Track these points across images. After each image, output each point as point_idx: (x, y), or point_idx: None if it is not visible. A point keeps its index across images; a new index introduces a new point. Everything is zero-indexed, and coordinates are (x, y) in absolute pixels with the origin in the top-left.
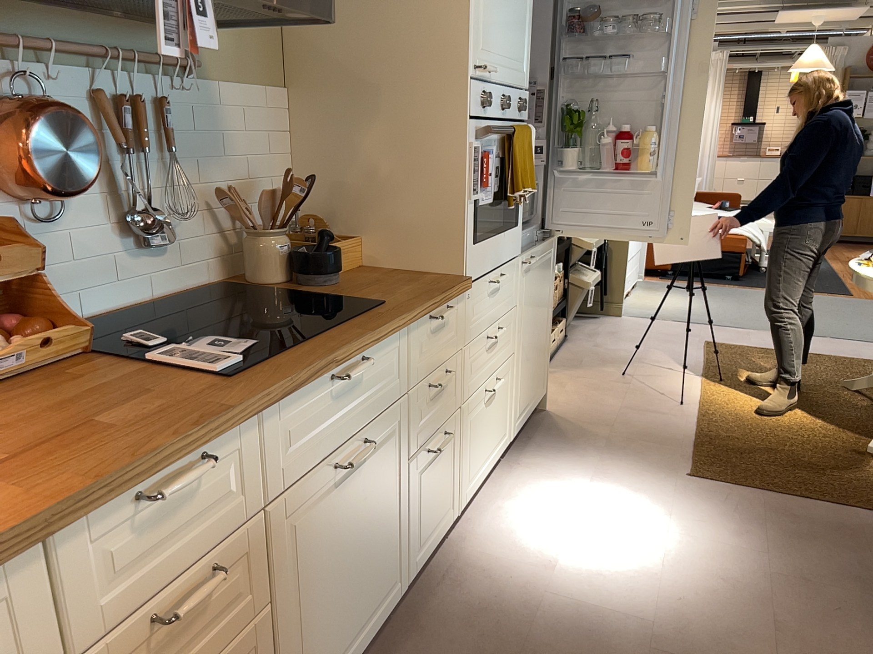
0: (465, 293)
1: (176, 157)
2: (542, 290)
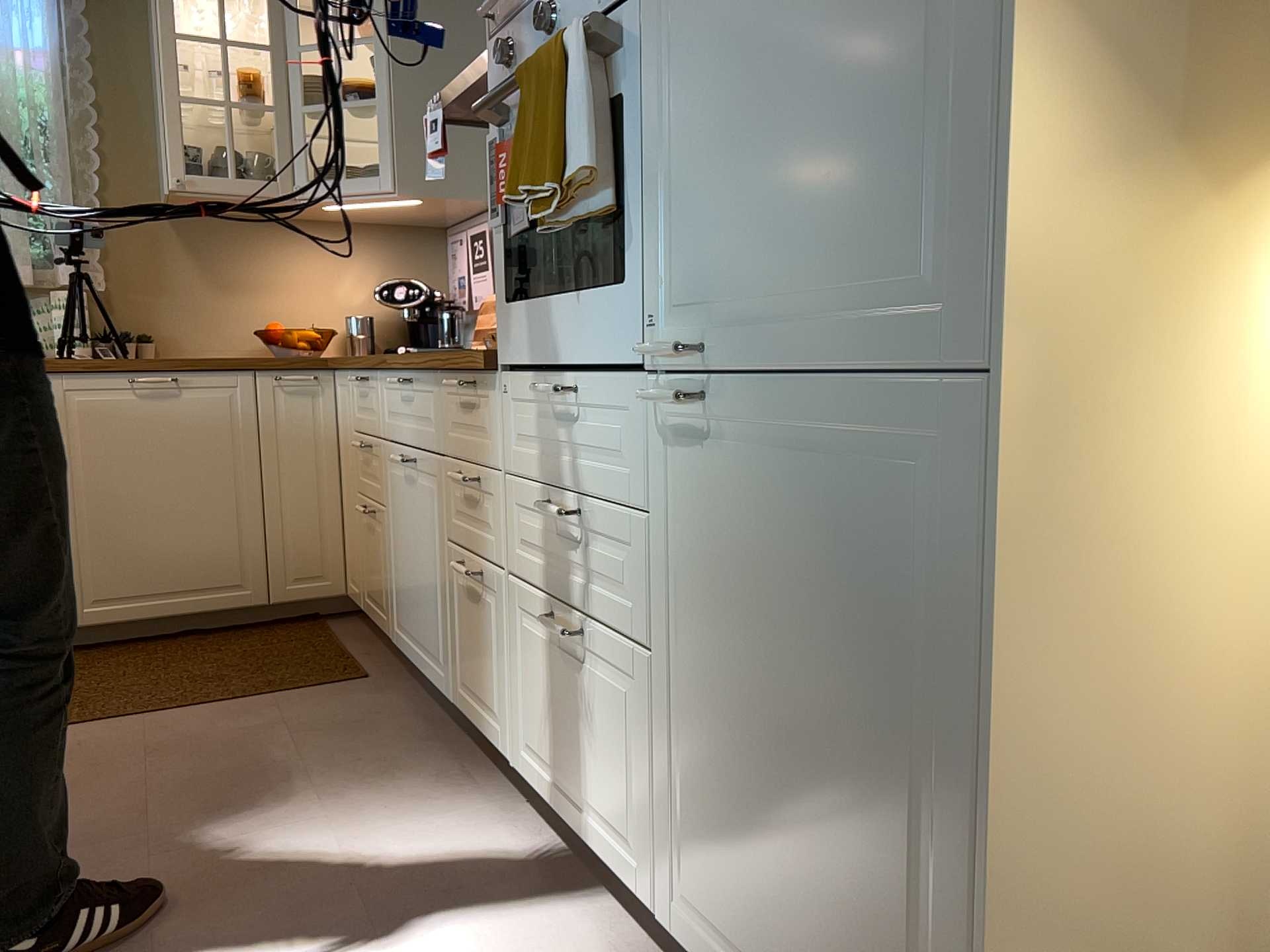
0: (503, 382)
1: None
2: (836, 596)
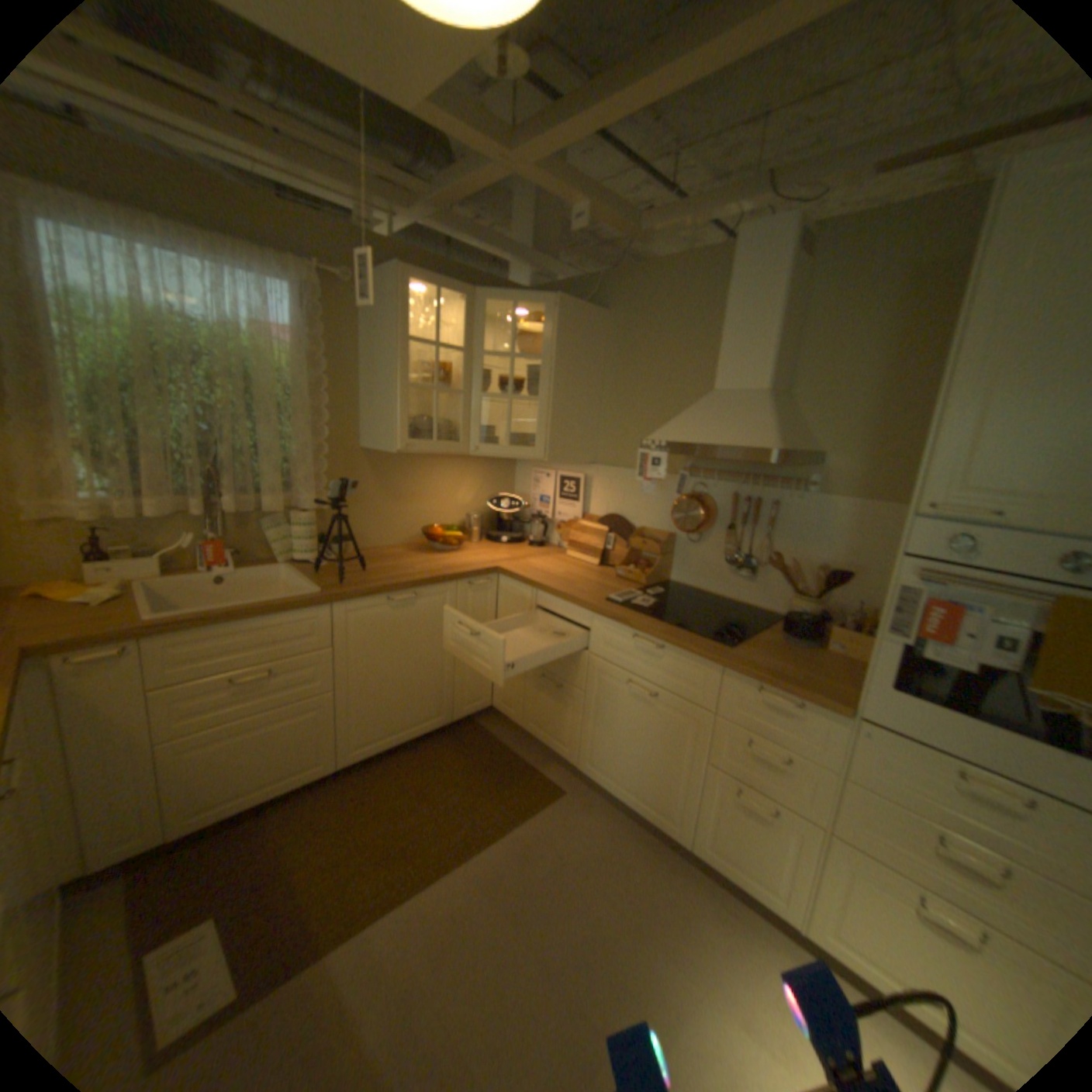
0: (860, 727)
1: (768, 530)
2: None
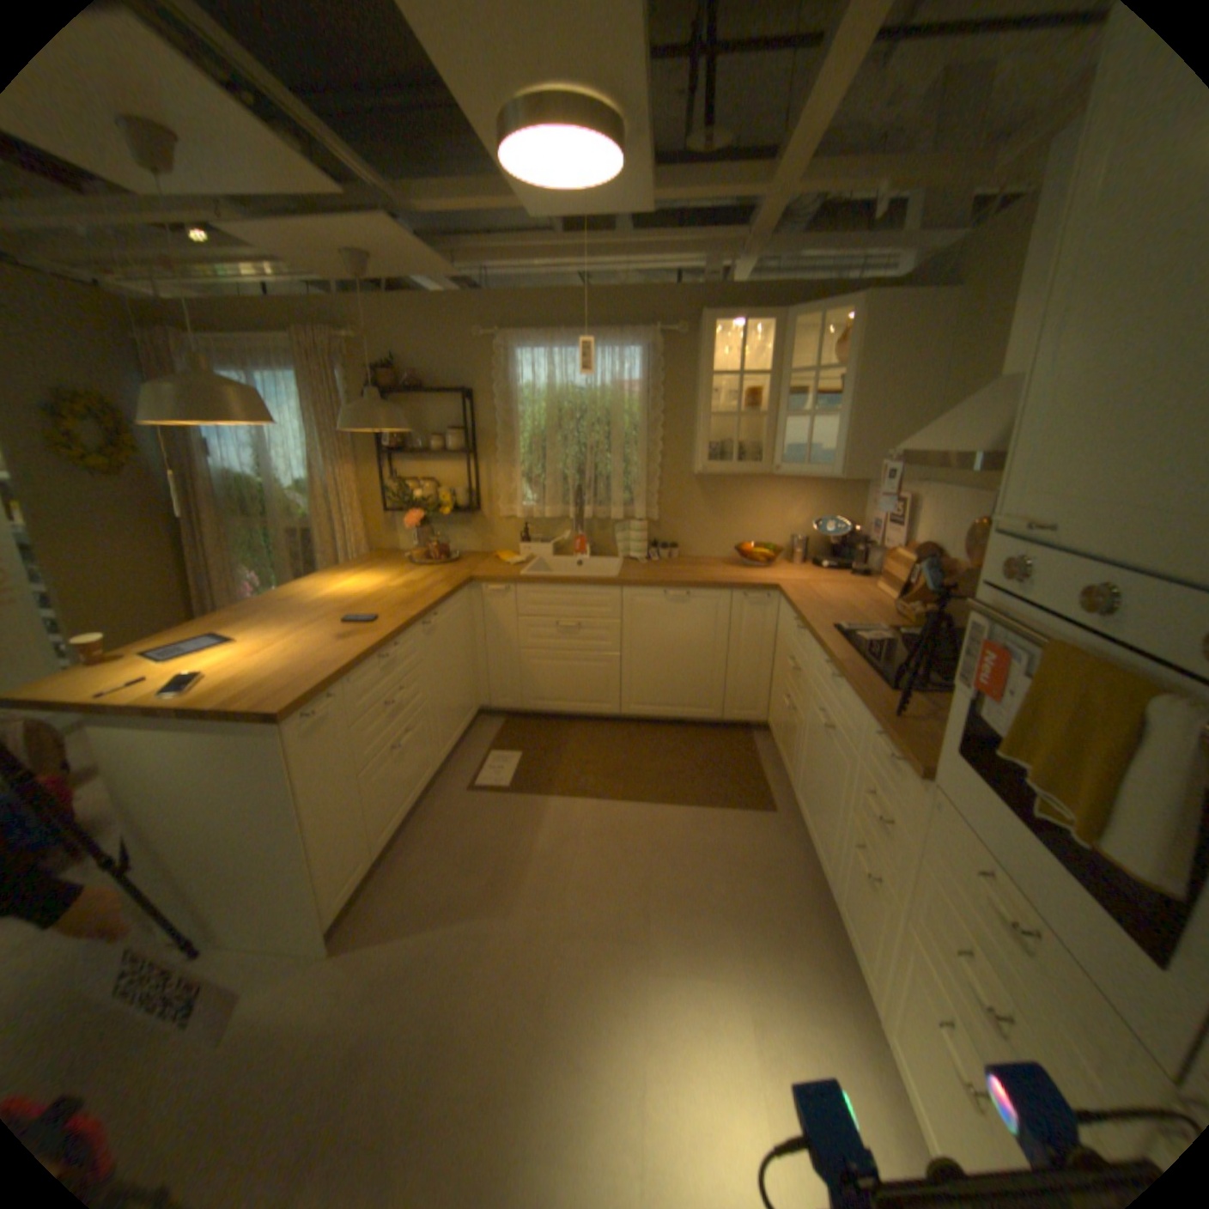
0: (934, 798)
1: None
2: None
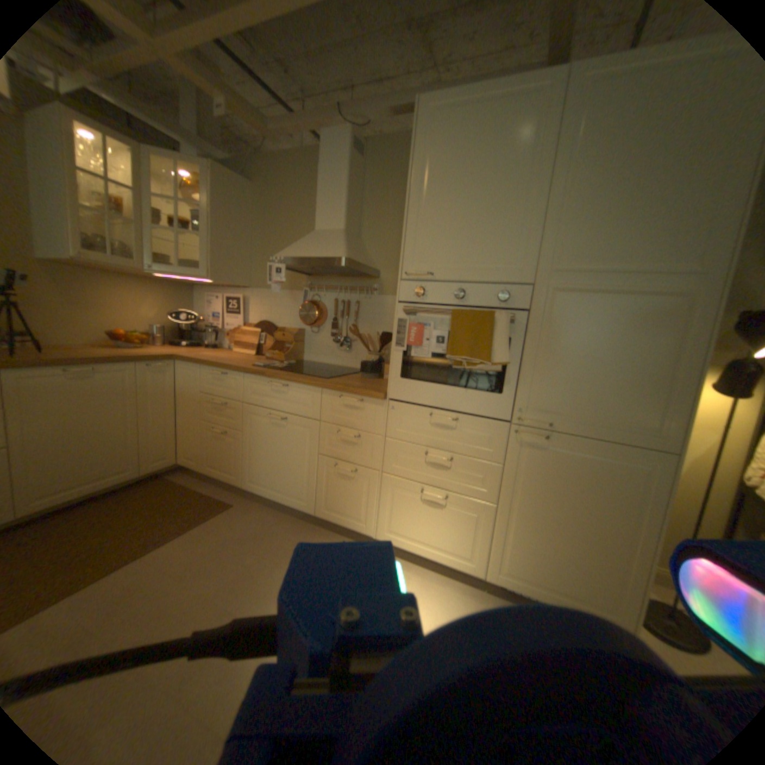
0: (387, 404)
1: (354, 320)
2: (599, 493)
